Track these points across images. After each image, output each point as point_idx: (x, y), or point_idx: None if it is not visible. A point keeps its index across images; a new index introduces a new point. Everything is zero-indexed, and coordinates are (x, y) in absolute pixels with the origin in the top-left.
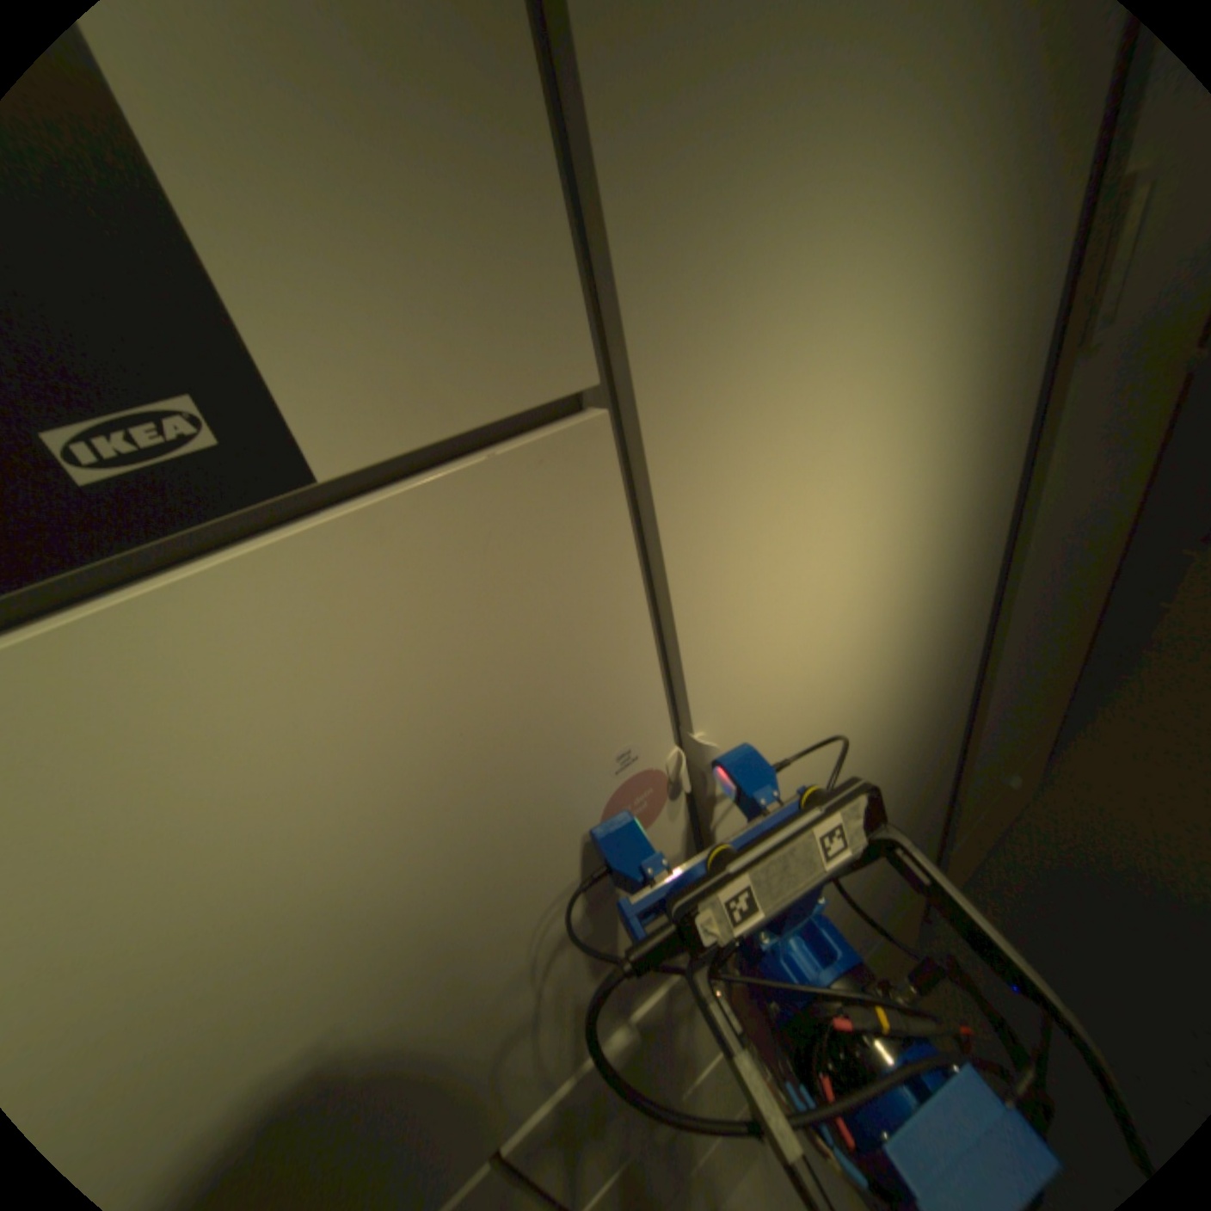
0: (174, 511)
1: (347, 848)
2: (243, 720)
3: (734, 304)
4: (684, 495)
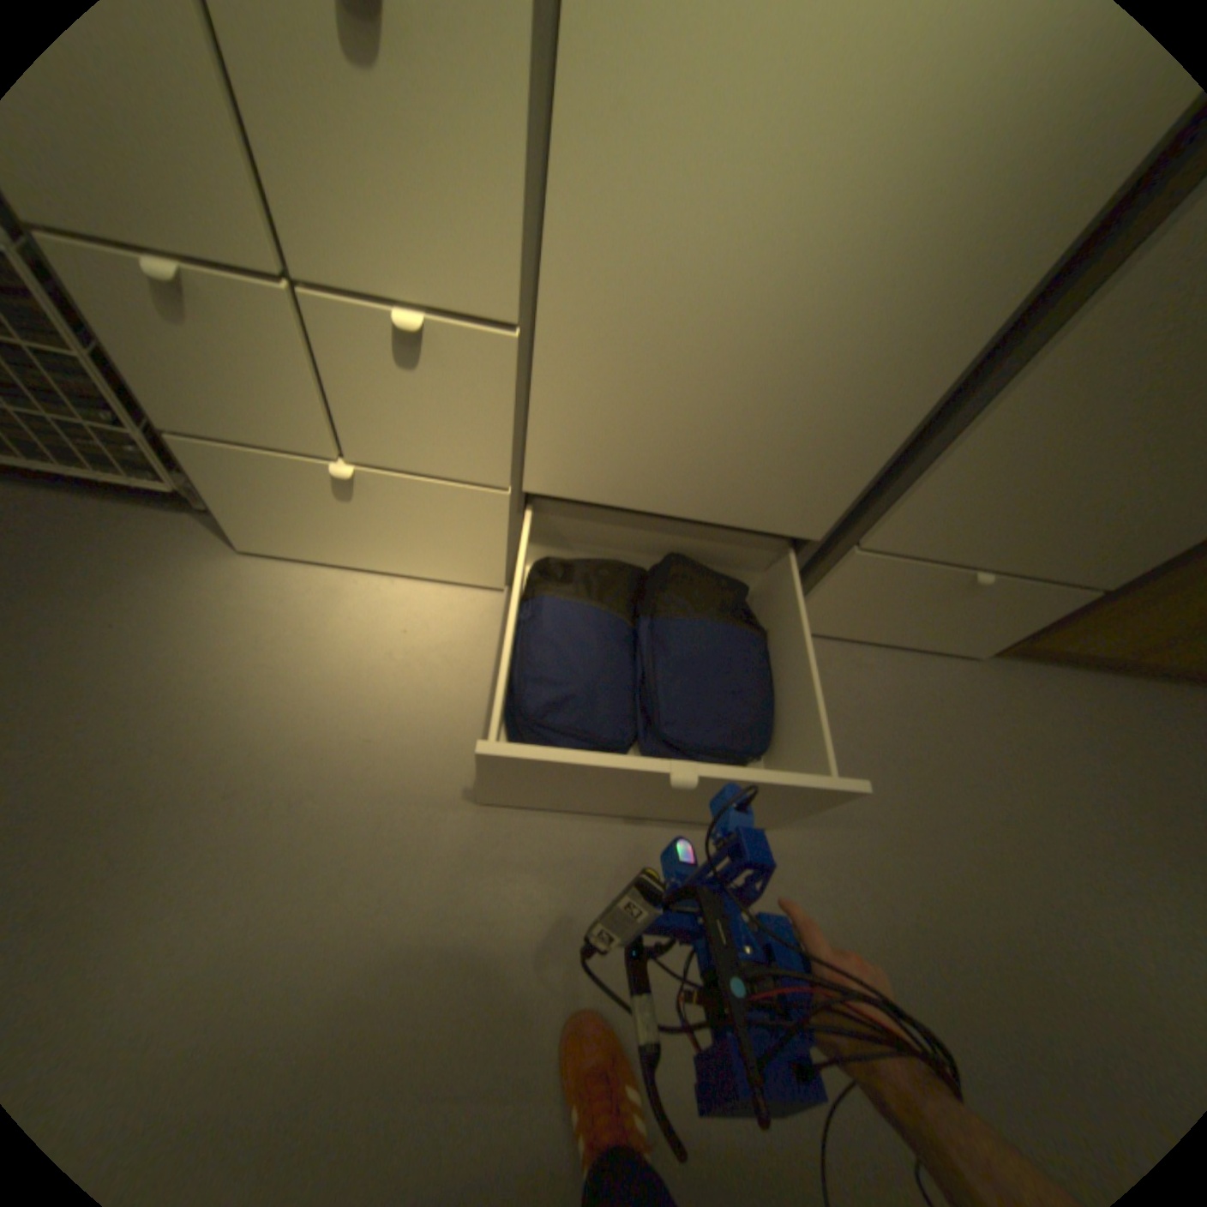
0: None
1: None
2: None
3: None
4: None
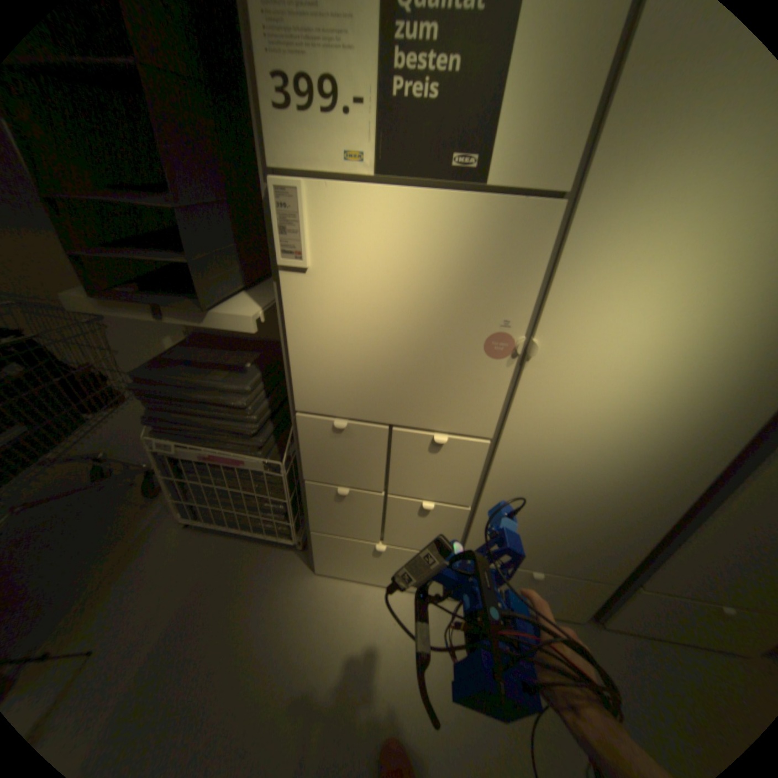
0: (459, 180)
1: (434, 281)
2: (440, 231)
3: (638, 186)
4: (581, 244)
